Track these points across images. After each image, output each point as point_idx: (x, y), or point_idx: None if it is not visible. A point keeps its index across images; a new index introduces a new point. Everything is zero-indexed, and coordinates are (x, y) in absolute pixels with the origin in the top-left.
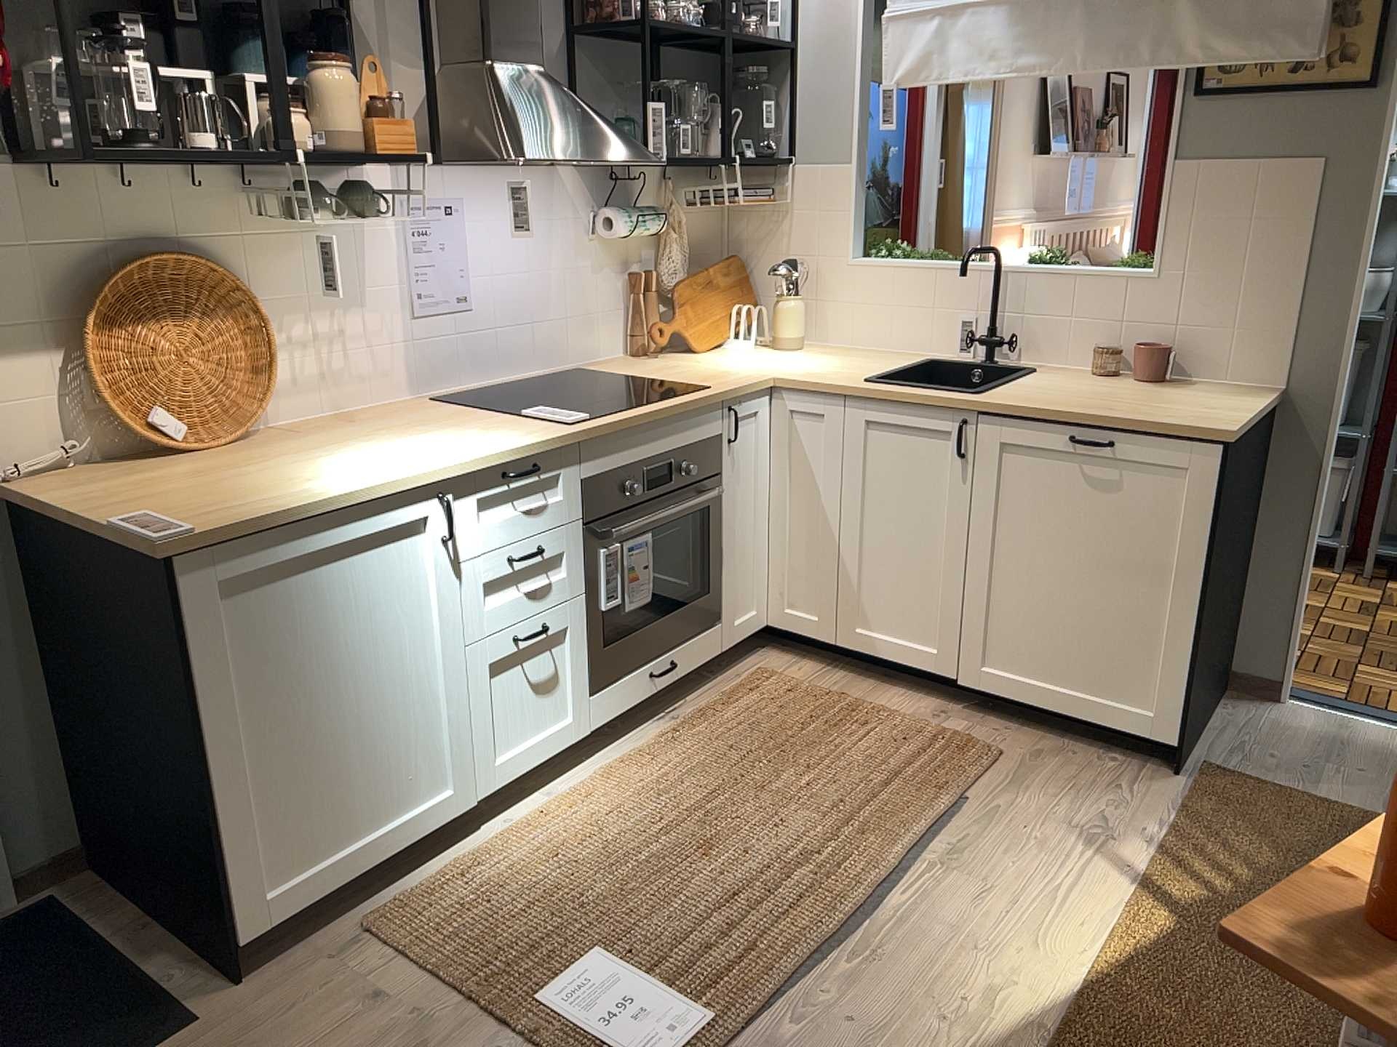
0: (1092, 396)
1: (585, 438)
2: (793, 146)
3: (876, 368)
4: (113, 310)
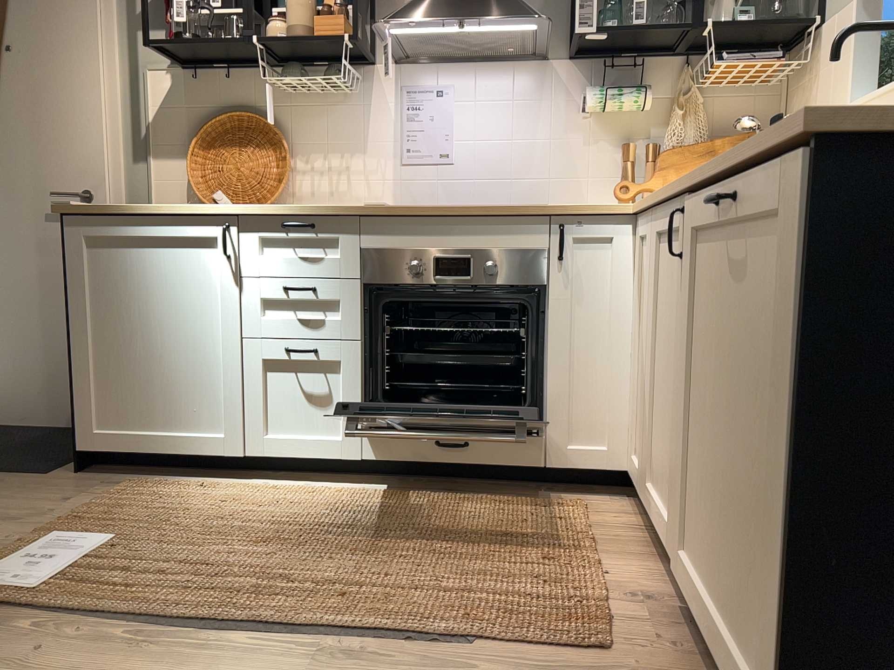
0: None
1: (363, 214)
2: (817, 8)
3: None
4: (211, 139)
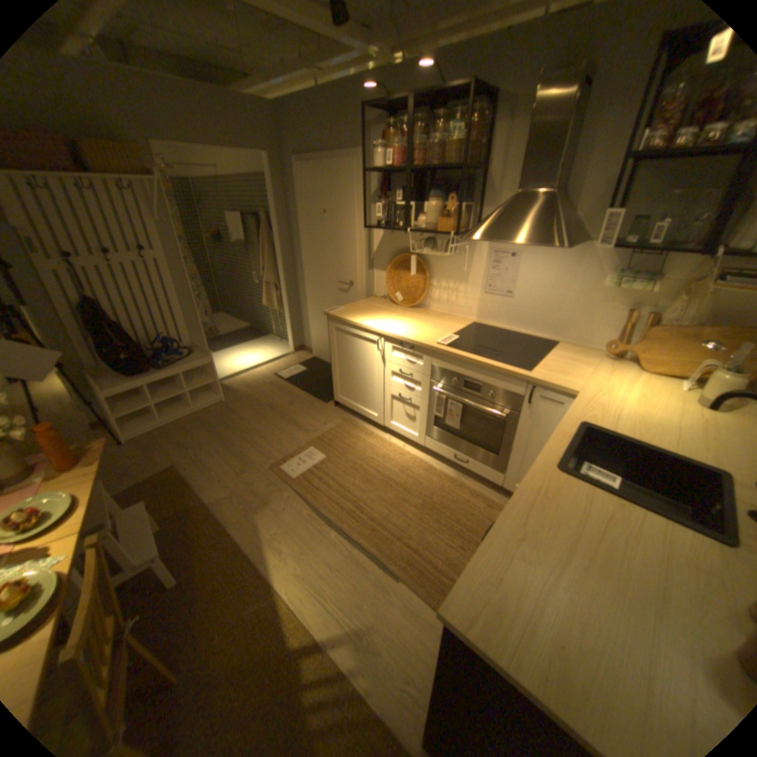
0: (592, 551)
1: (432, 350)
2: None
3: (647, 436)
4: (397, 265)
